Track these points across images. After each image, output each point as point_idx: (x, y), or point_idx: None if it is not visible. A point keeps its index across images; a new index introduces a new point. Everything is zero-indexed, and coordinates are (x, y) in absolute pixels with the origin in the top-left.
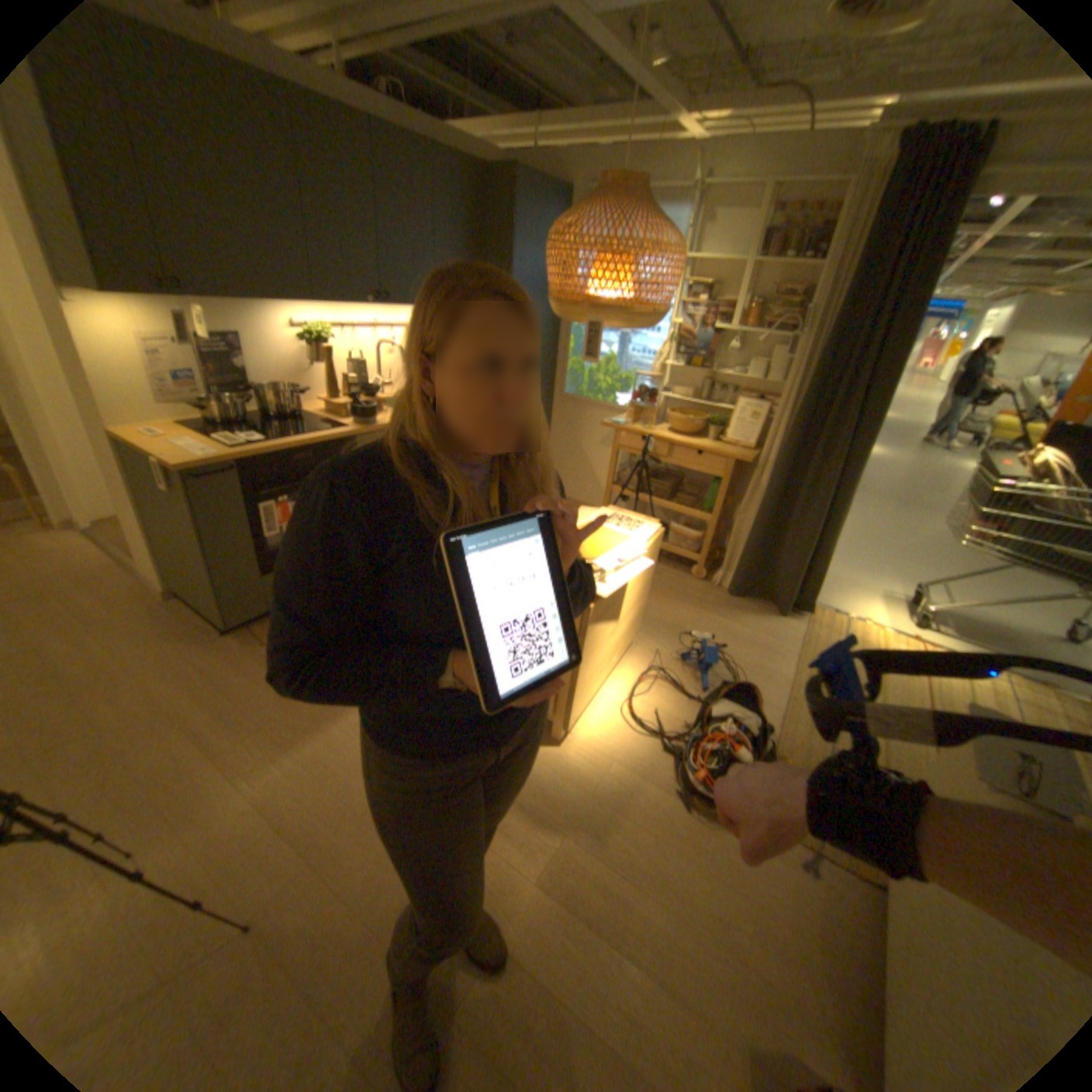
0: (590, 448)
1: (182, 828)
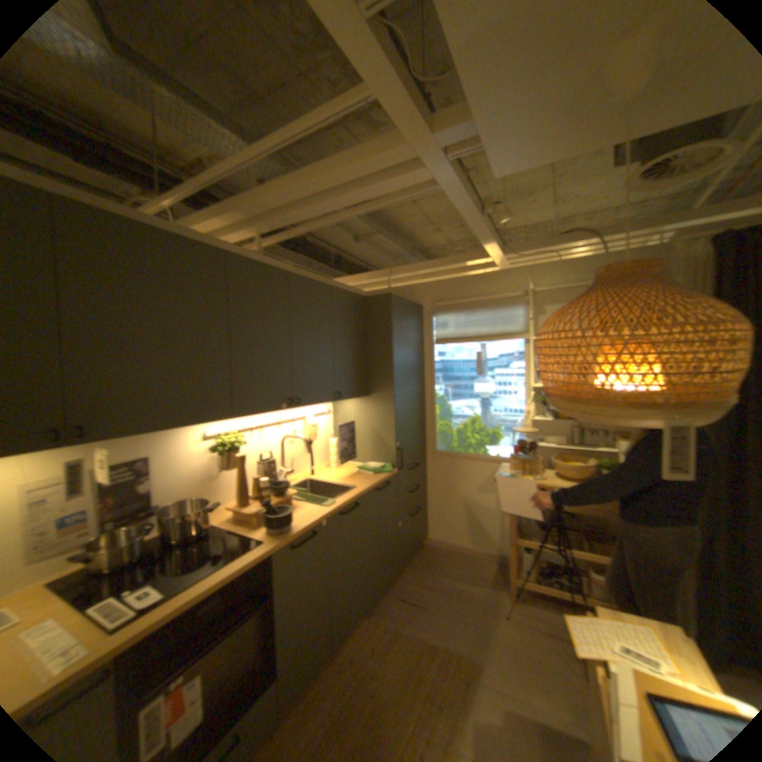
0: (471, 495)
1: None
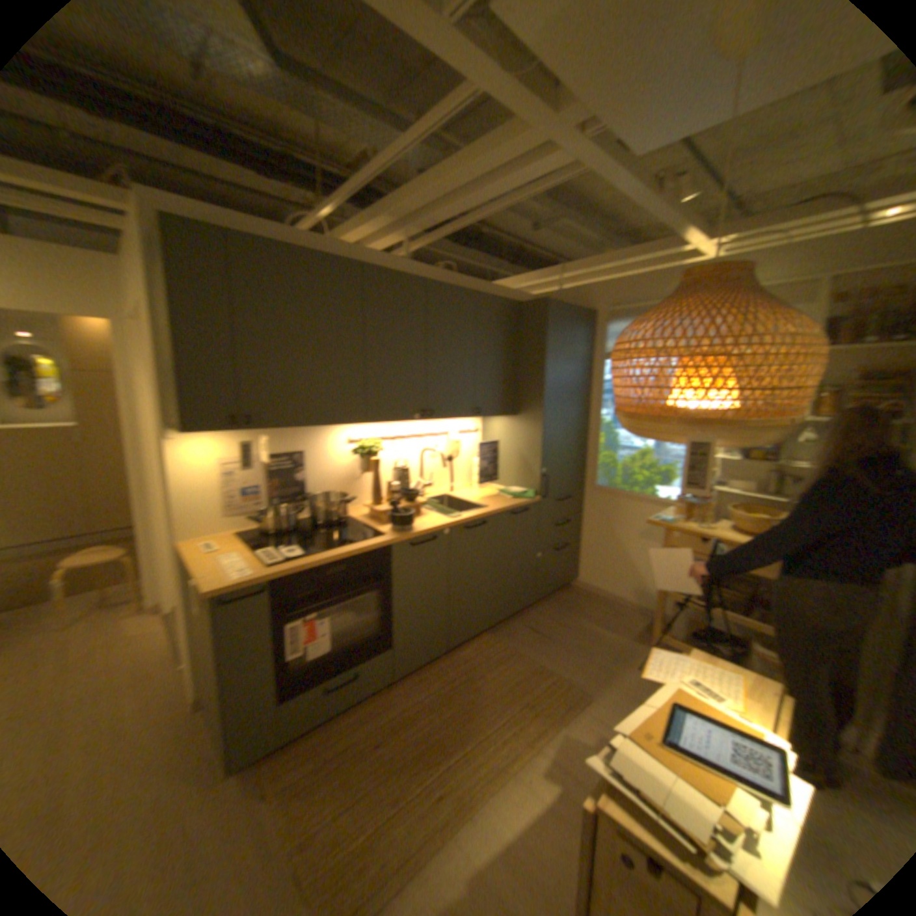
0: (630, 540)
1: None
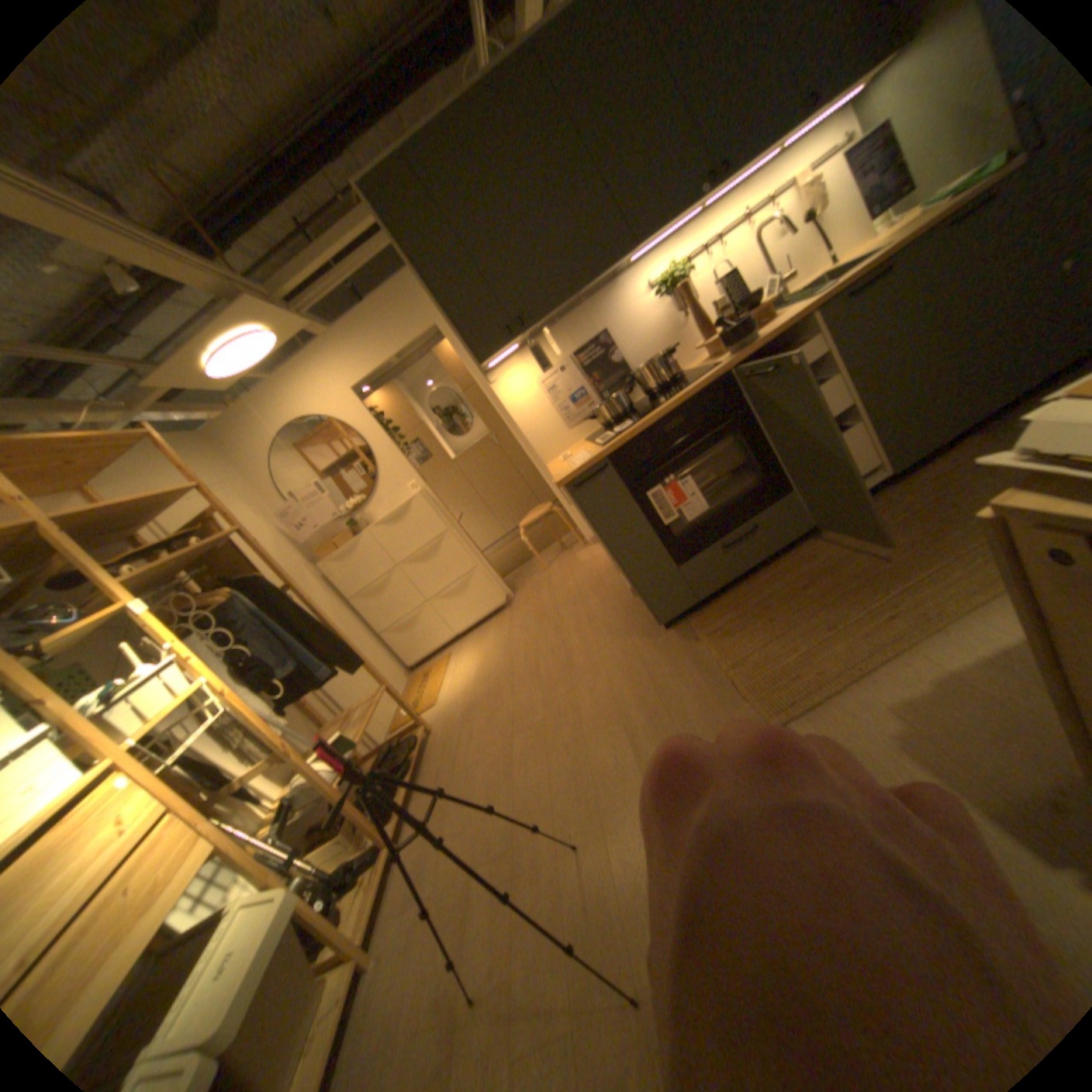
0: None
1: (609, 834)
